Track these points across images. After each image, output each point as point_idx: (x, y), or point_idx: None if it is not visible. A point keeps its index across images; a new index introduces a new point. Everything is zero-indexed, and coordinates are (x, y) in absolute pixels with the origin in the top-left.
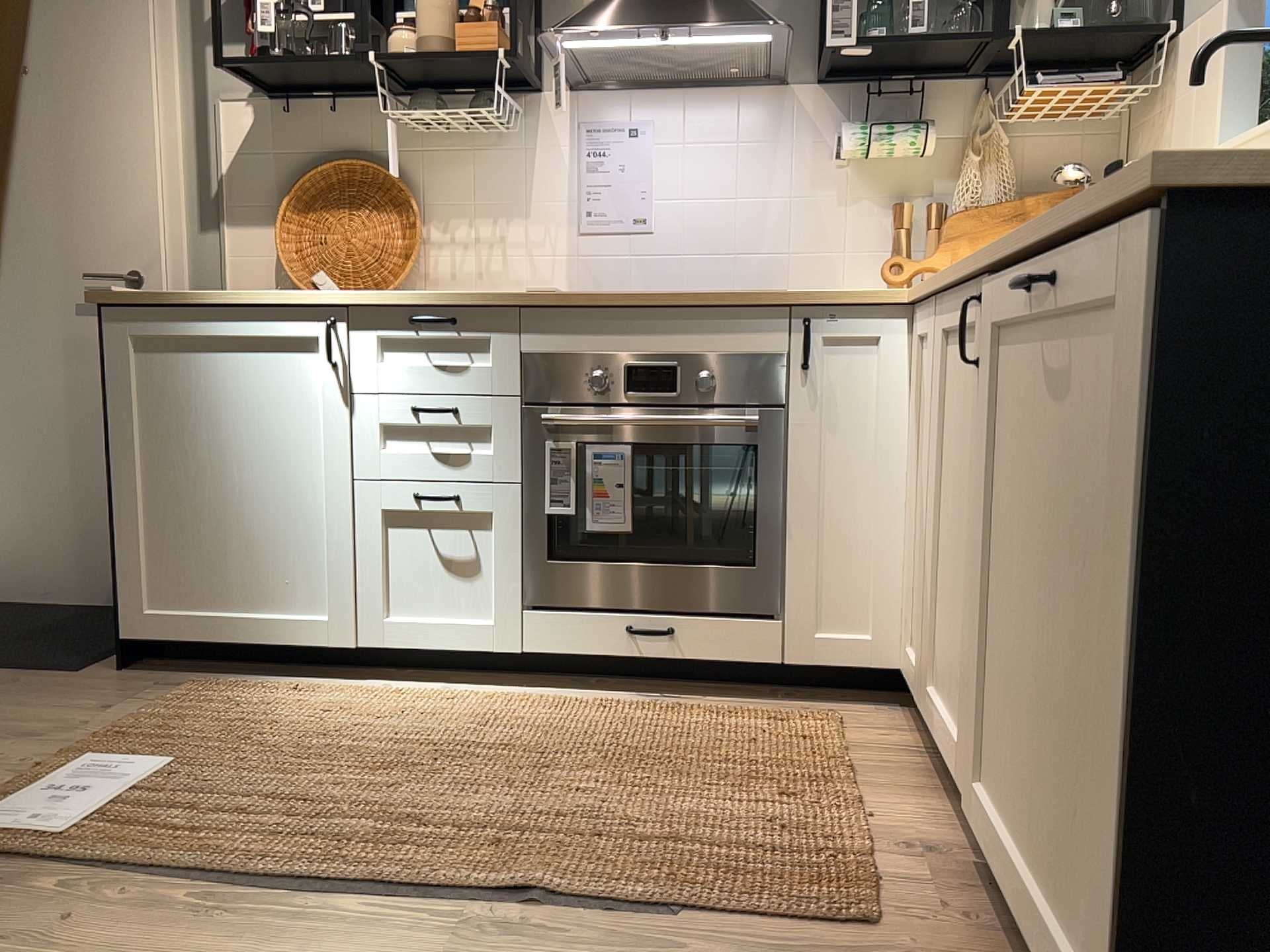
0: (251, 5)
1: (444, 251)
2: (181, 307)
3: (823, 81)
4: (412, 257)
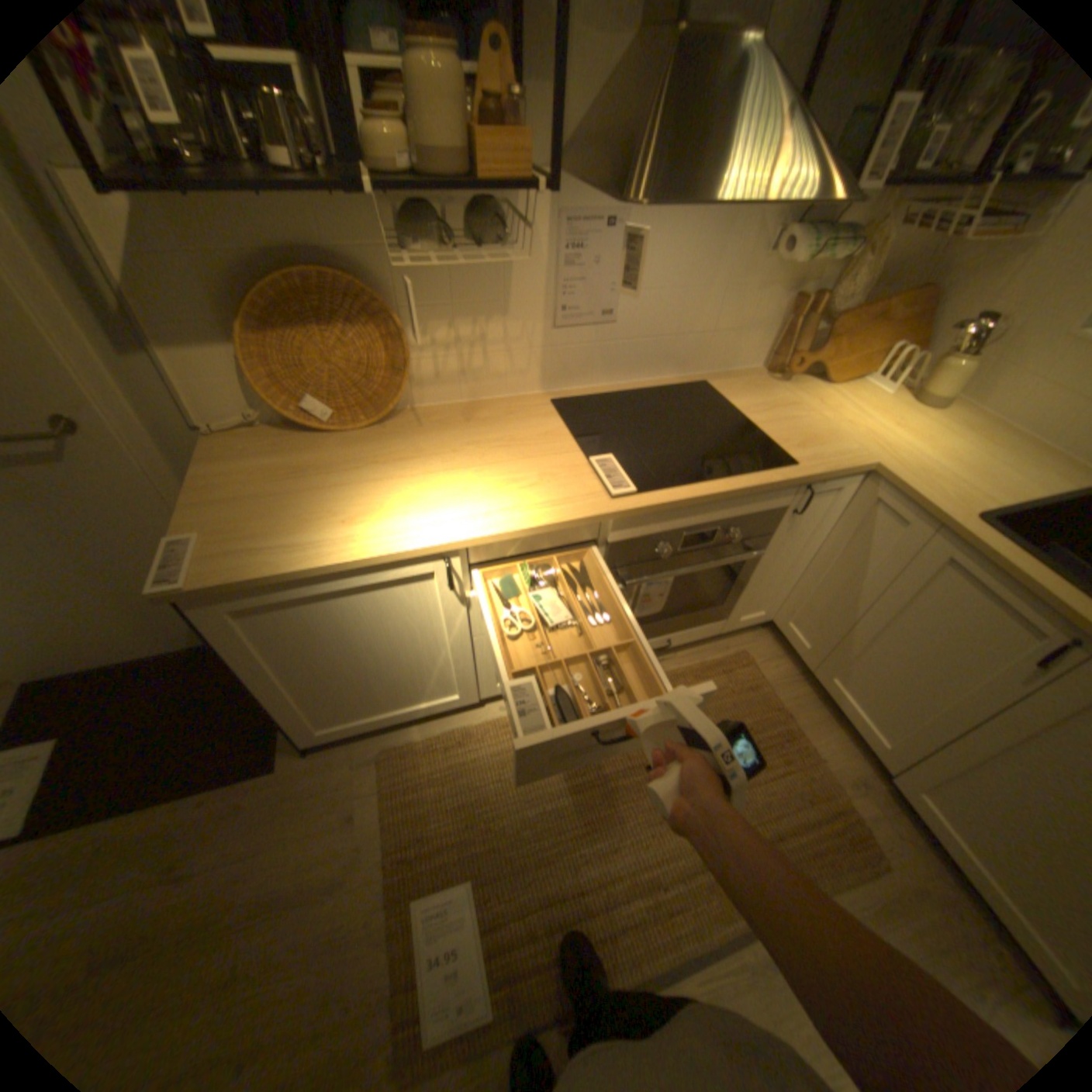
0: None
1: (427, 352)
2: (280, 580)
3: None
4: (408, 374)
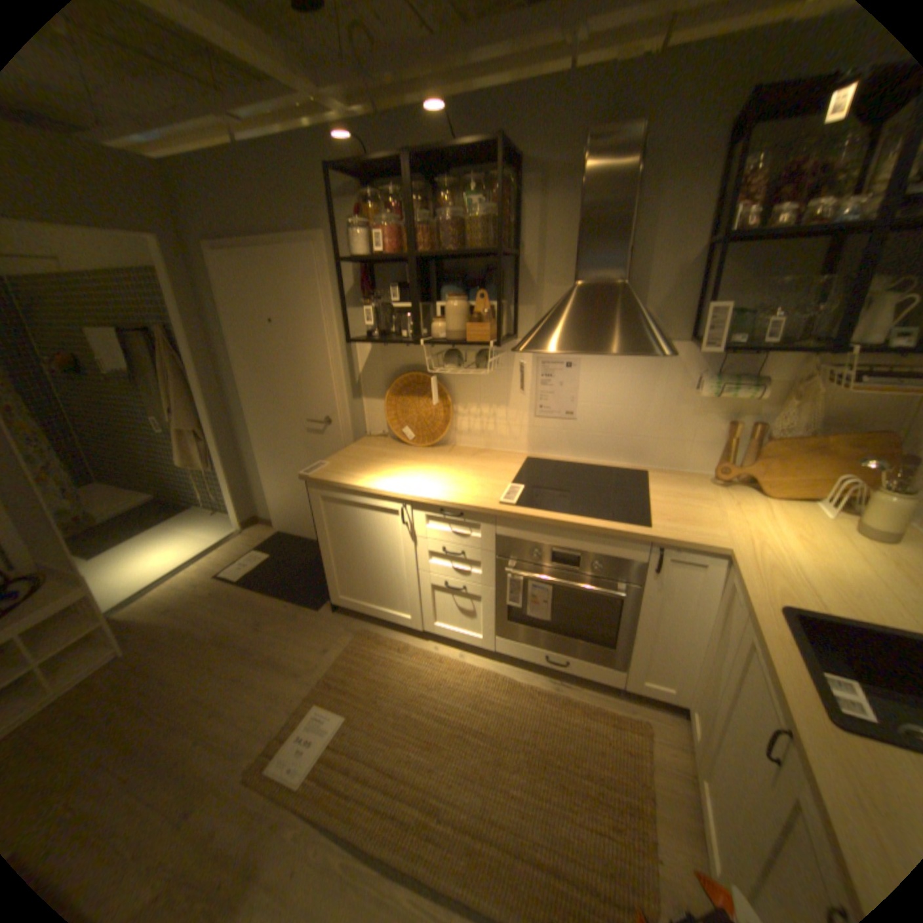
0: (365, 285)
1: (465, 418)
2: (338, 487)
3: (696, 339)
4: (449, 425)
